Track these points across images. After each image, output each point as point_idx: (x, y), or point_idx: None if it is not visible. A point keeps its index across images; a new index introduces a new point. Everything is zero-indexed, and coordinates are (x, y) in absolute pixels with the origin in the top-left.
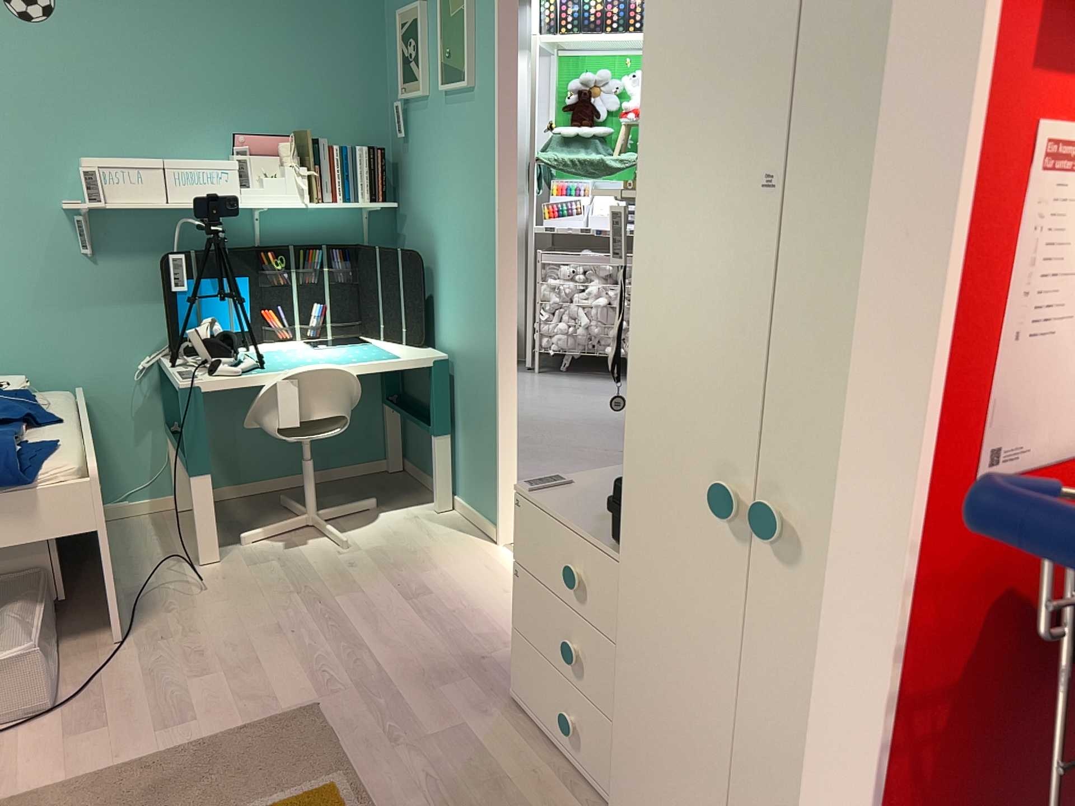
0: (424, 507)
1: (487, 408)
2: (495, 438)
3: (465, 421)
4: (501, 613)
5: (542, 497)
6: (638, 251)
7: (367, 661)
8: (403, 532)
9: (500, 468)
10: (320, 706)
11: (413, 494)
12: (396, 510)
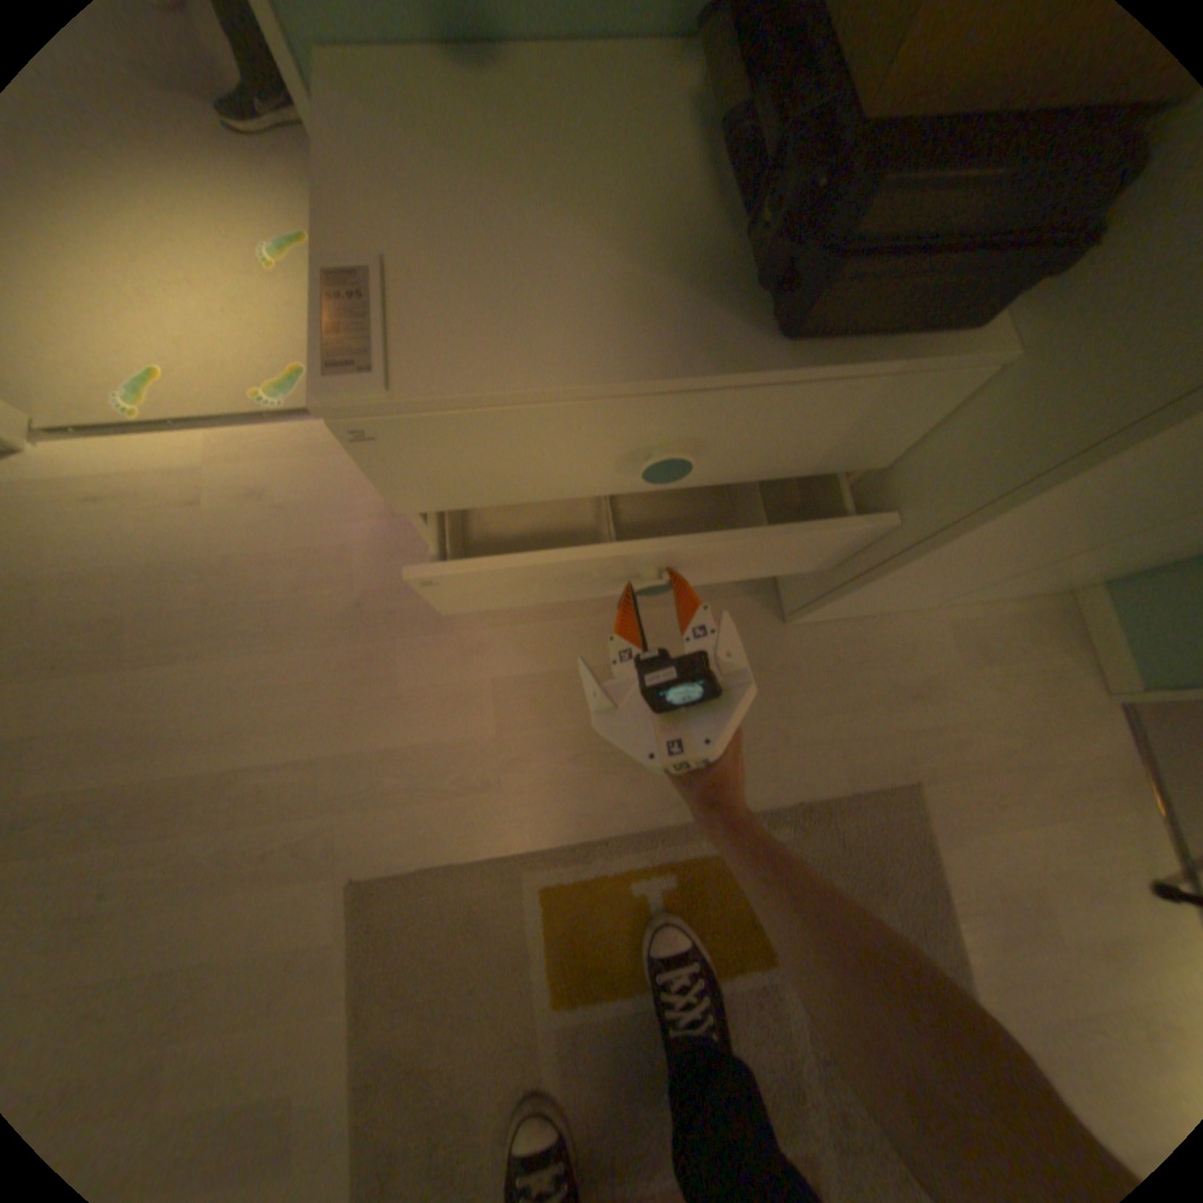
0: None
1: None
2: None
3: None
4: (249, 533)
5: (443, 376)
6: None
7: (268, 780)
8: None
9: None
10: (354, 879)
11: None
12: None
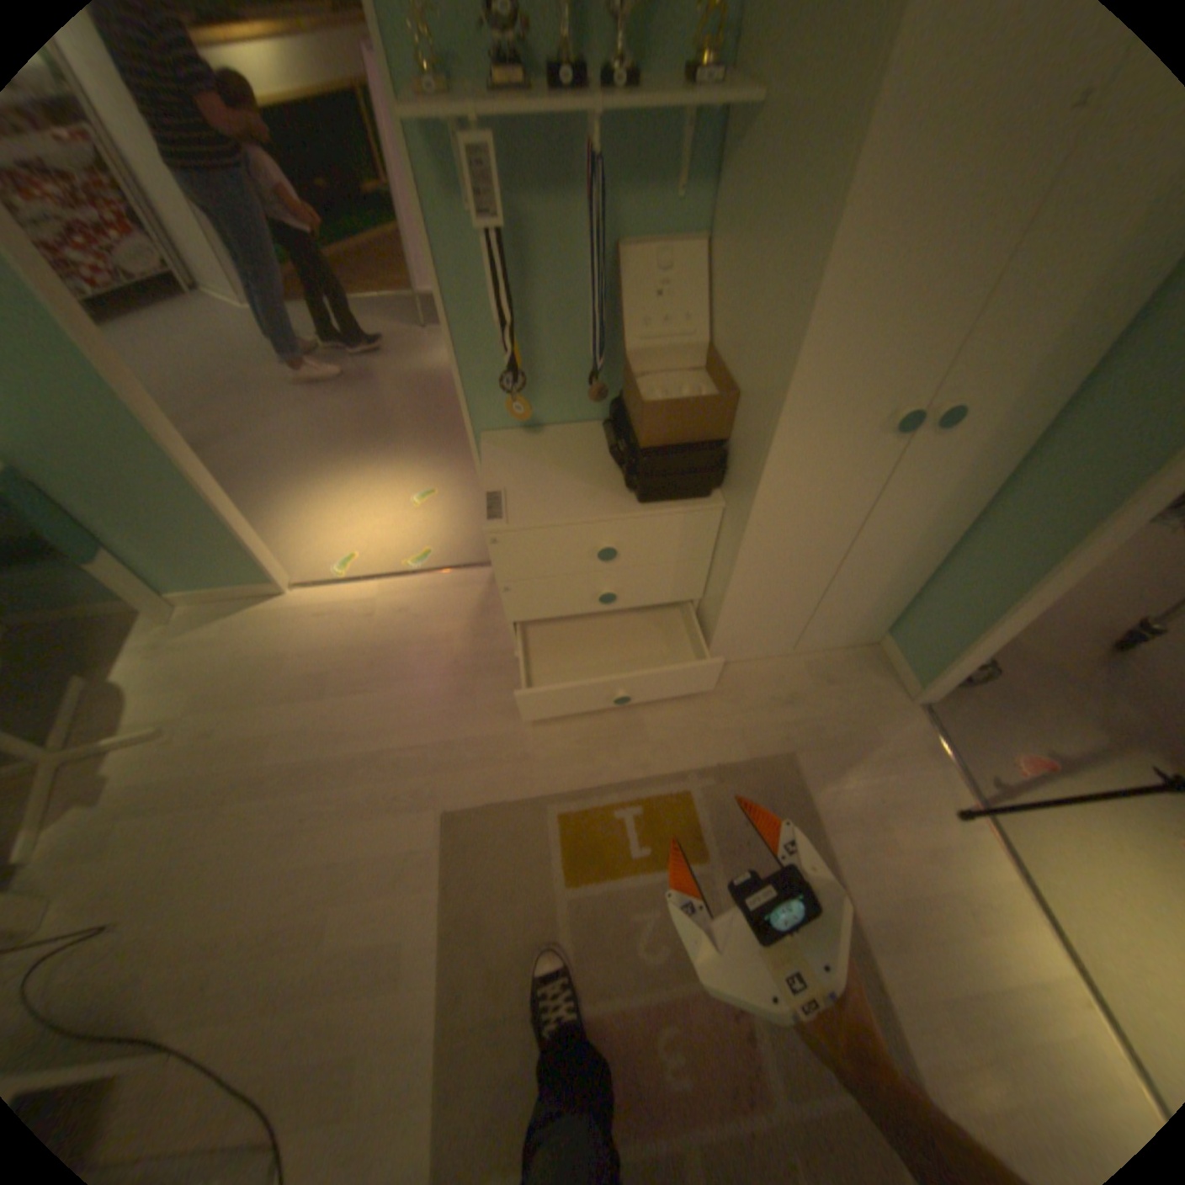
0: (138, 633)
1: (164, 488)
2: (209, 511)
3: (119, 520)
4: (399, 629)
5: (524, 521)
6: (845, 227)
7: (401, 755)
8: (178, 667)
9: (240, 533)
10: (447, 809)
11: (92, 634)
12: (116, 661)
